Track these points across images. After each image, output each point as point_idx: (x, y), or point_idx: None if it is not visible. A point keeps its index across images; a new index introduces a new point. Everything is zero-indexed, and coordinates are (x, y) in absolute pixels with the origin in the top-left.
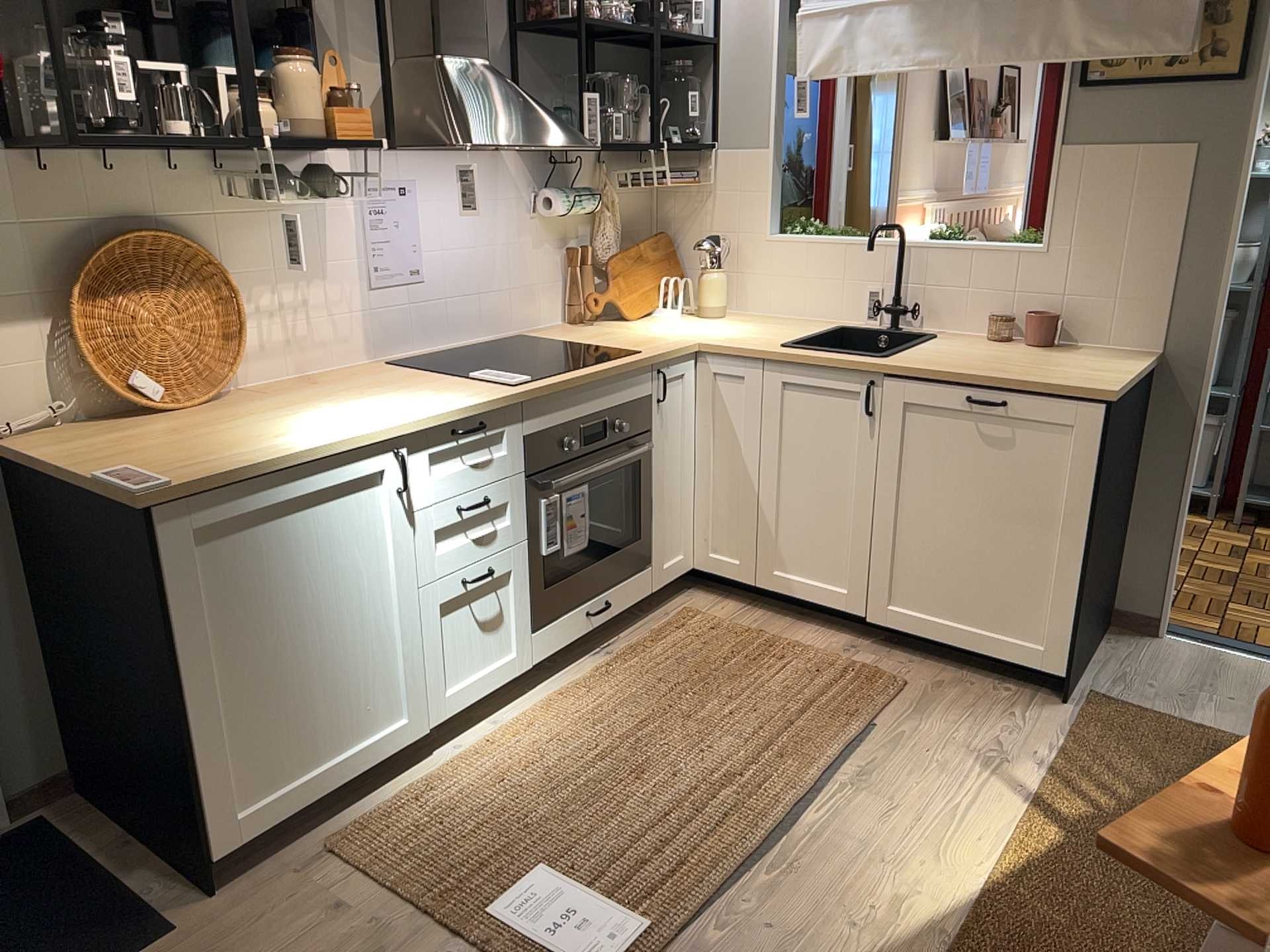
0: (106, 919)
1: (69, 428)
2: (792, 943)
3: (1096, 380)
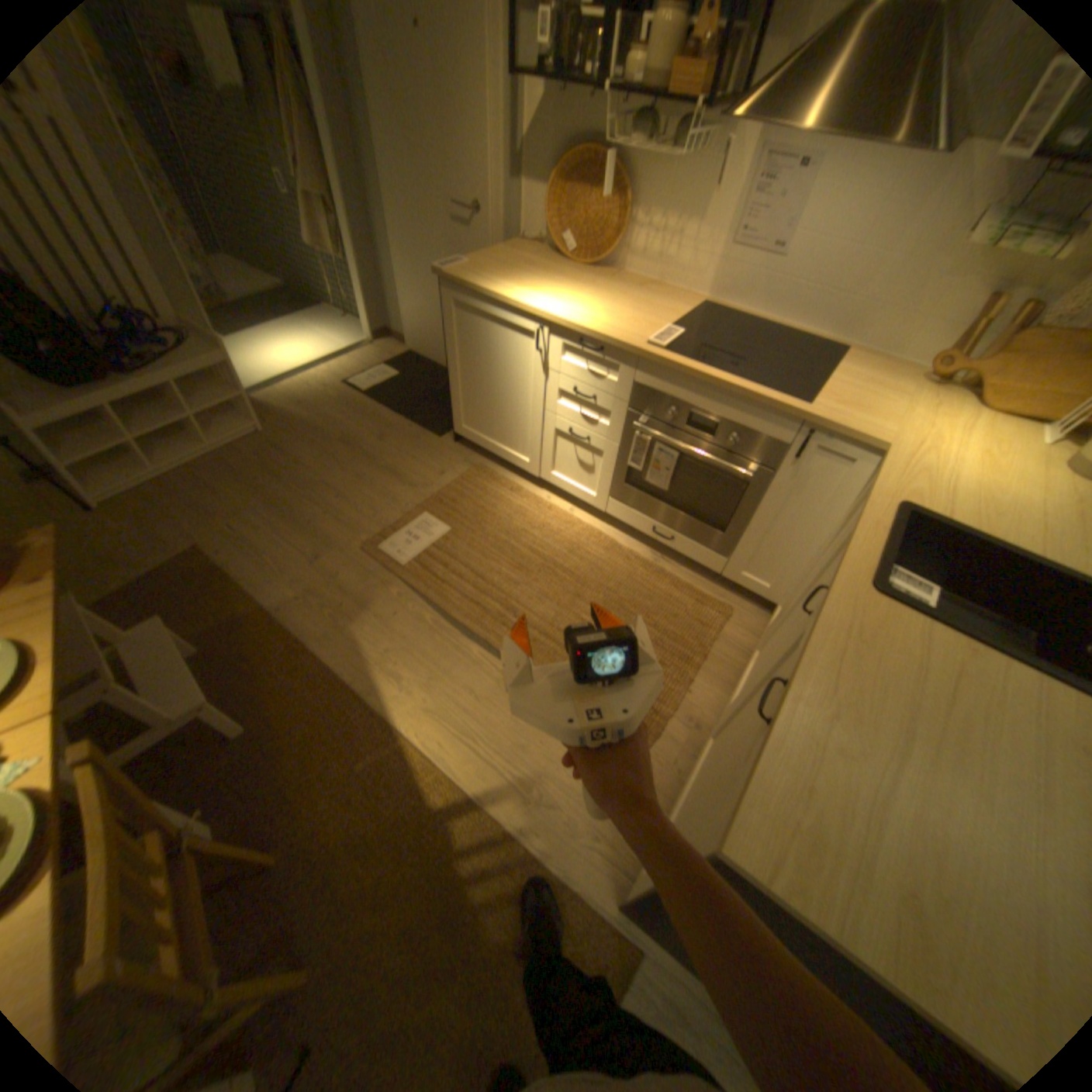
0: (447, 423)
1: (536, 248)
2: (382, 622)
3: (807, 858)
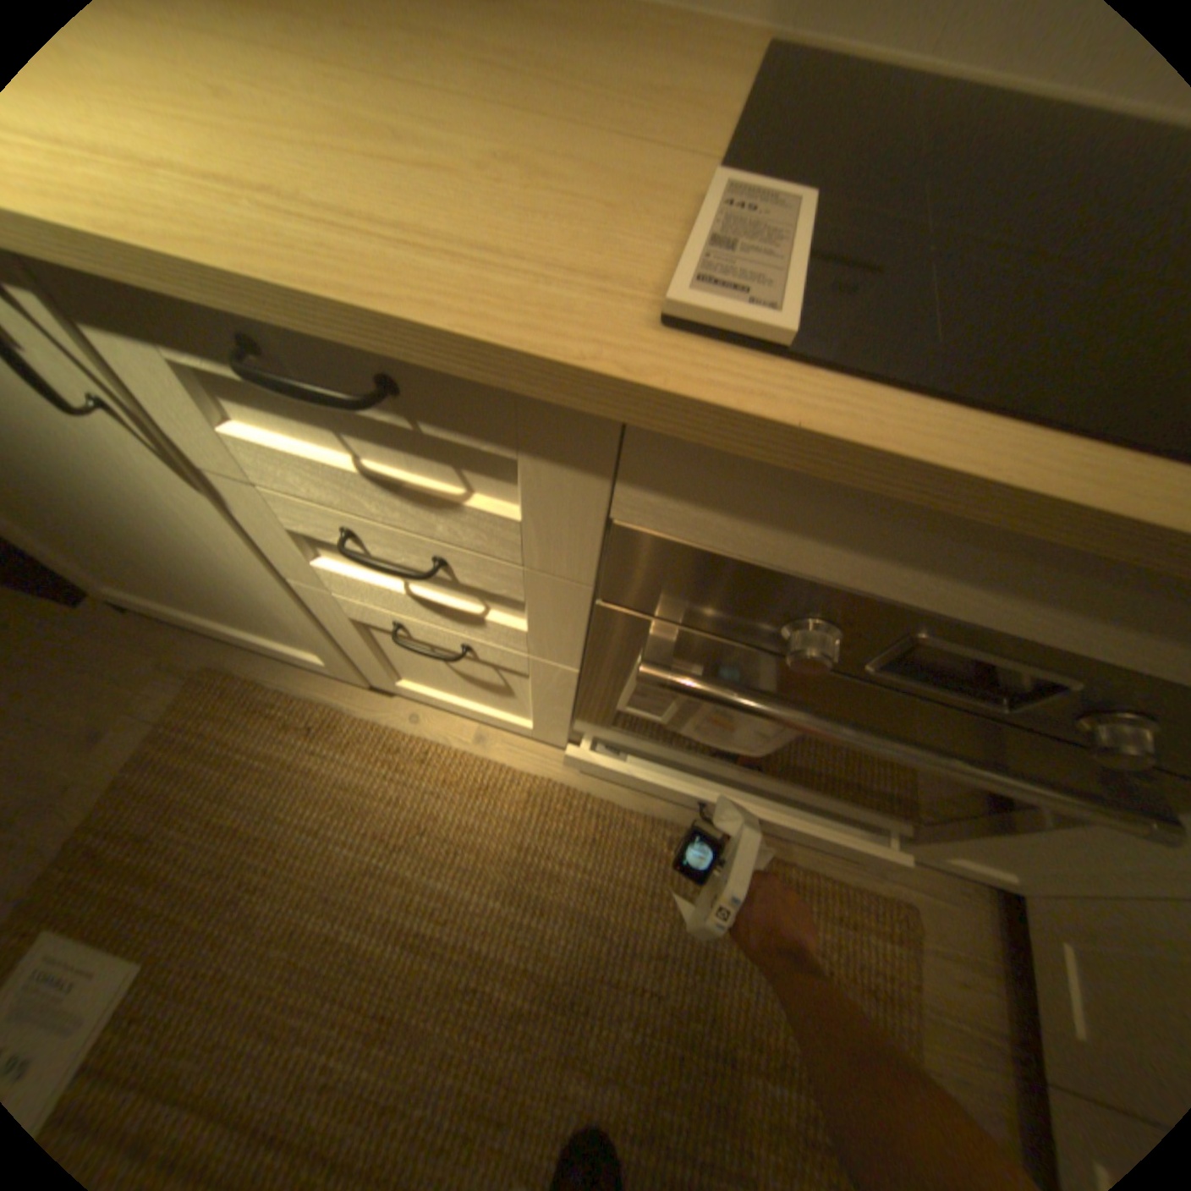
0: None
1: None
2: None
3: None
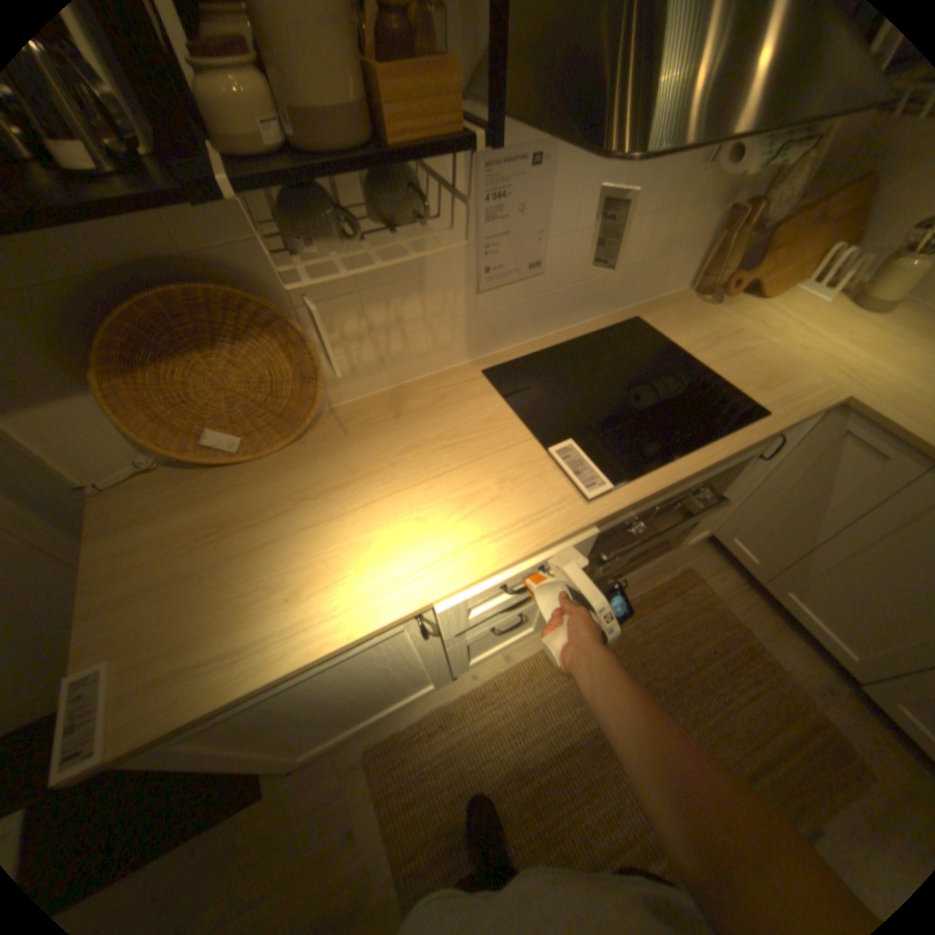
0: None
1: (151, 480)
2: None
3: None
